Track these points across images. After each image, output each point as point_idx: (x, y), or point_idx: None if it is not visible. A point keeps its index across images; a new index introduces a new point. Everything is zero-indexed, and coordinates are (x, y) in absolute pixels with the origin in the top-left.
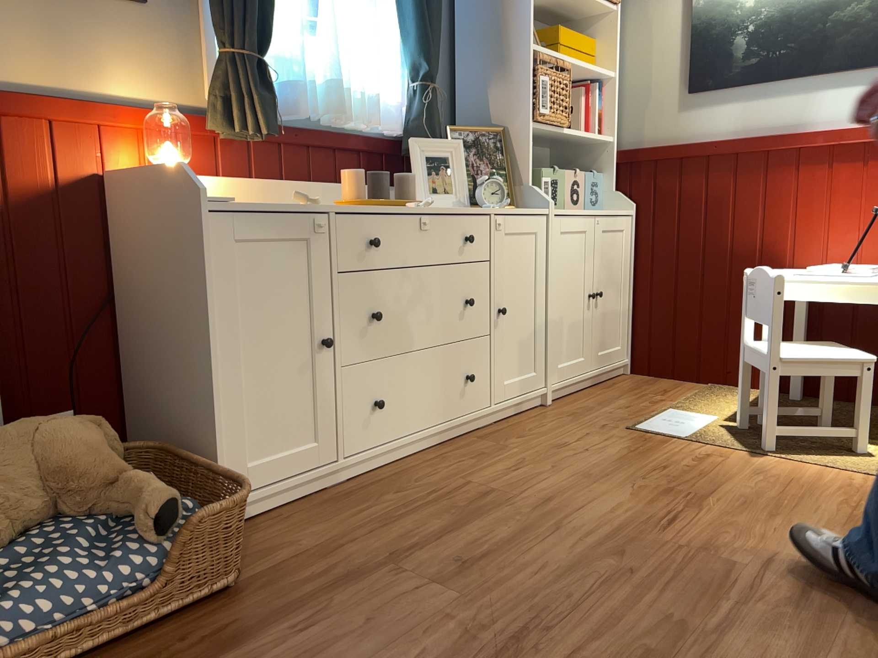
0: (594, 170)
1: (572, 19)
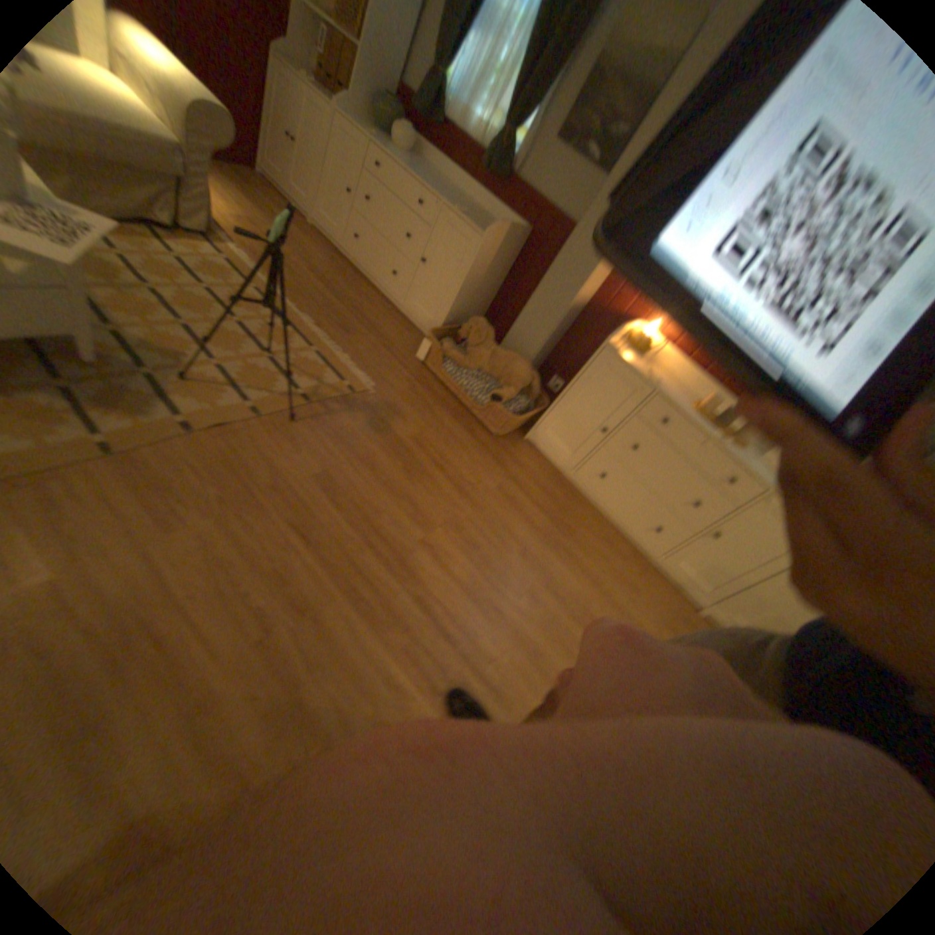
0: None
1: None
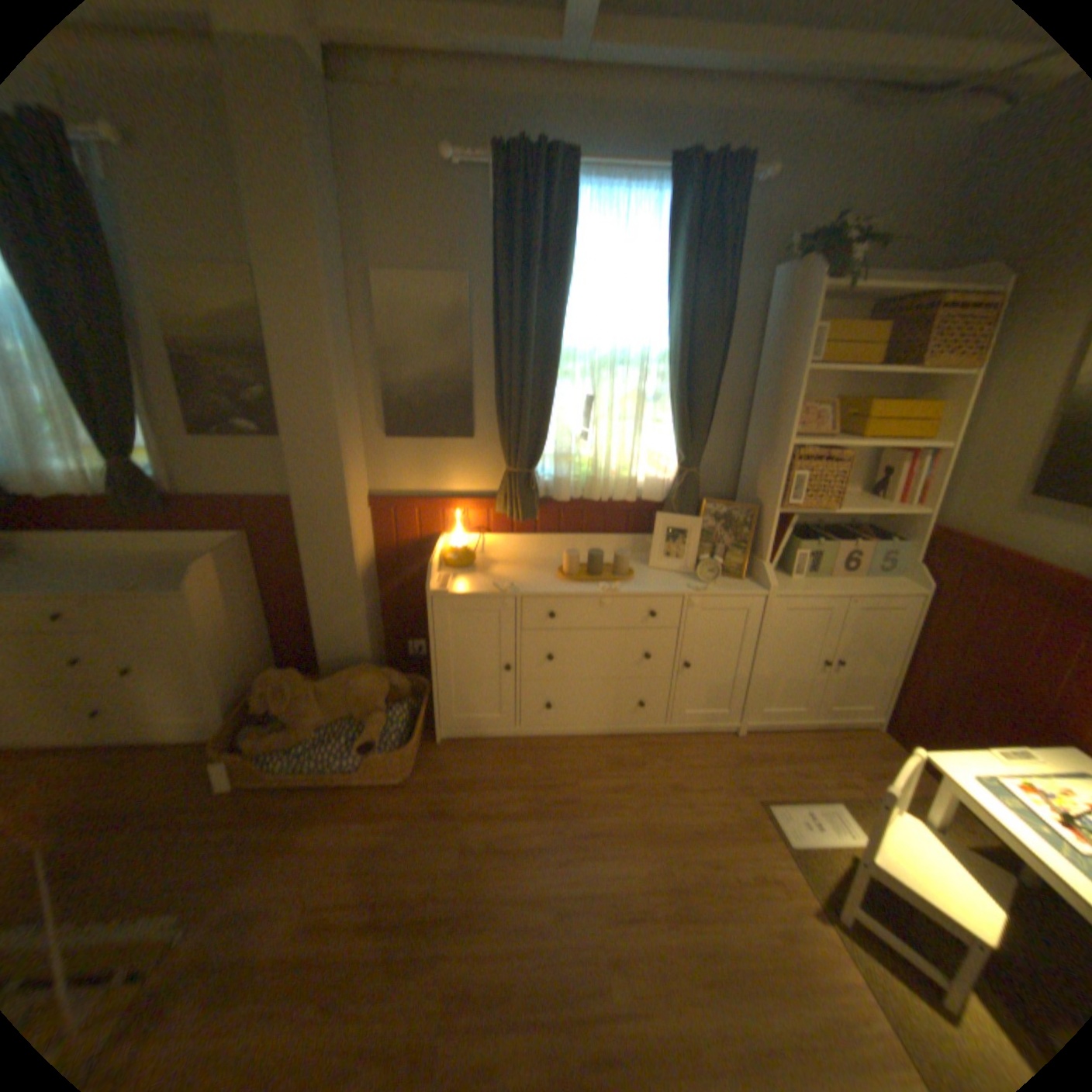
0: (906, 533)
1: (925, 372)
